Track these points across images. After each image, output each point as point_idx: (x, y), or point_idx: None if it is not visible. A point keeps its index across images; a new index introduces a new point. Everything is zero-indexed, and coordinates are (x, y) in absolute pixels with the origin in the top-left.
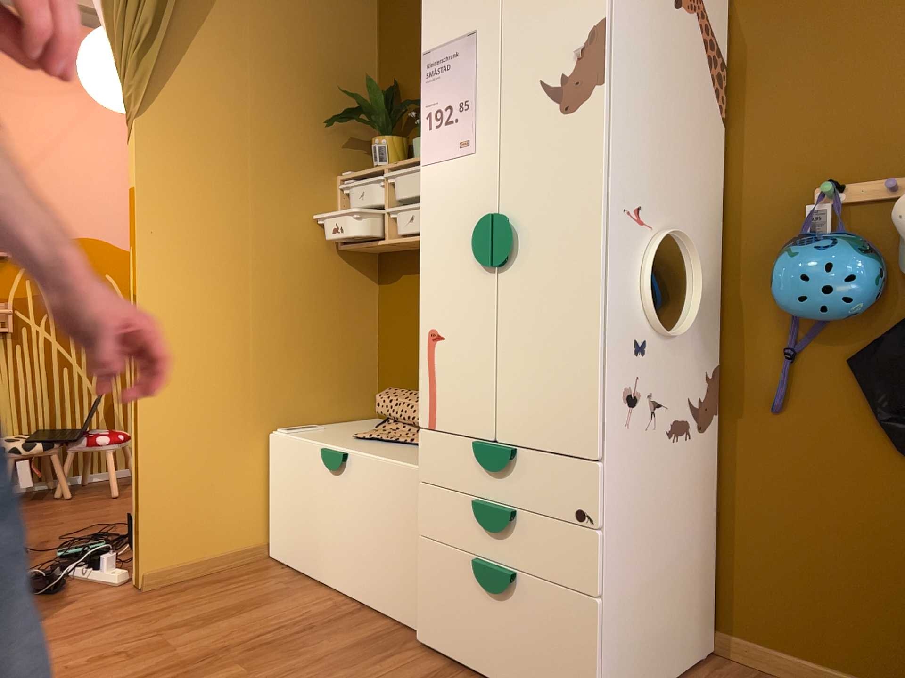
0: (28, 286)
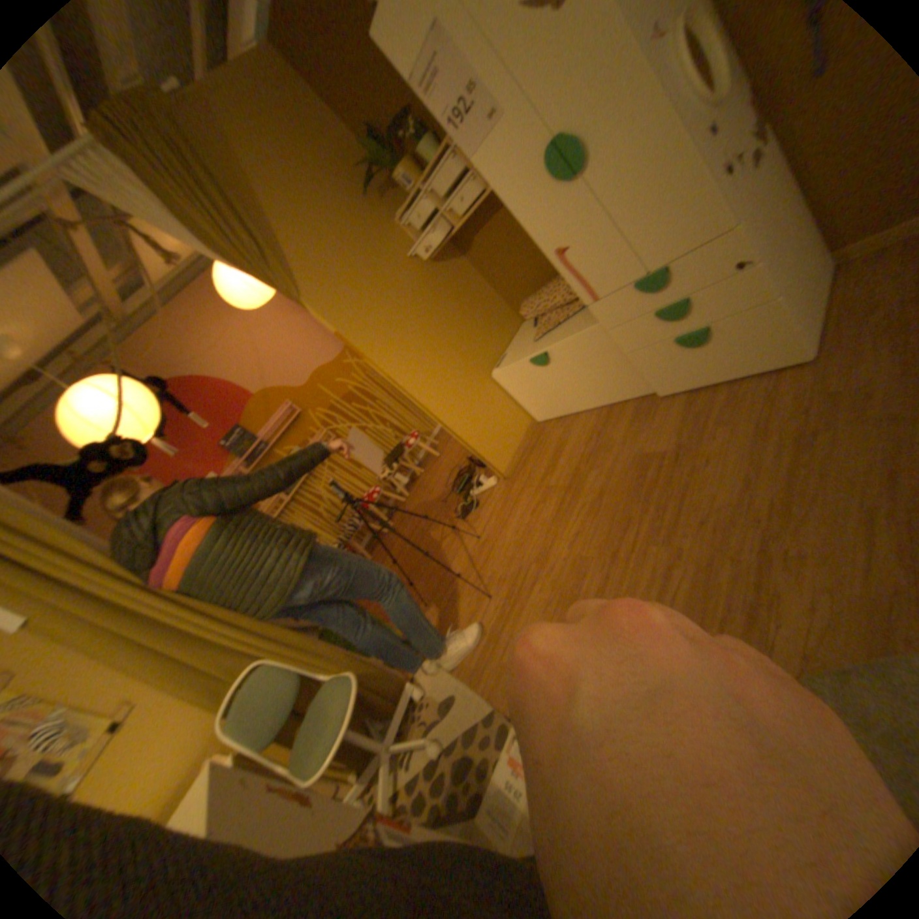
0: (317, 415)
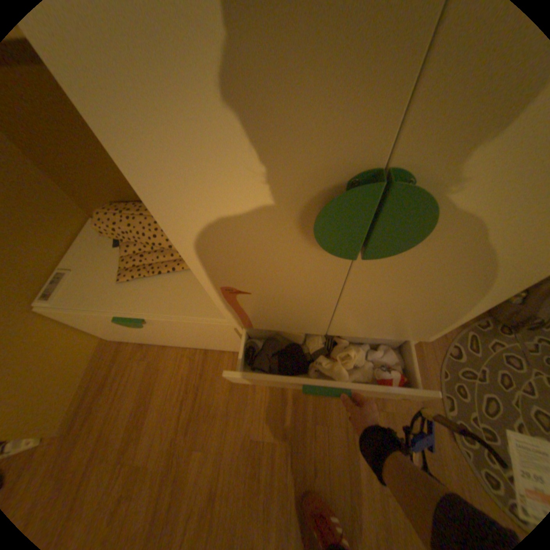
0: None
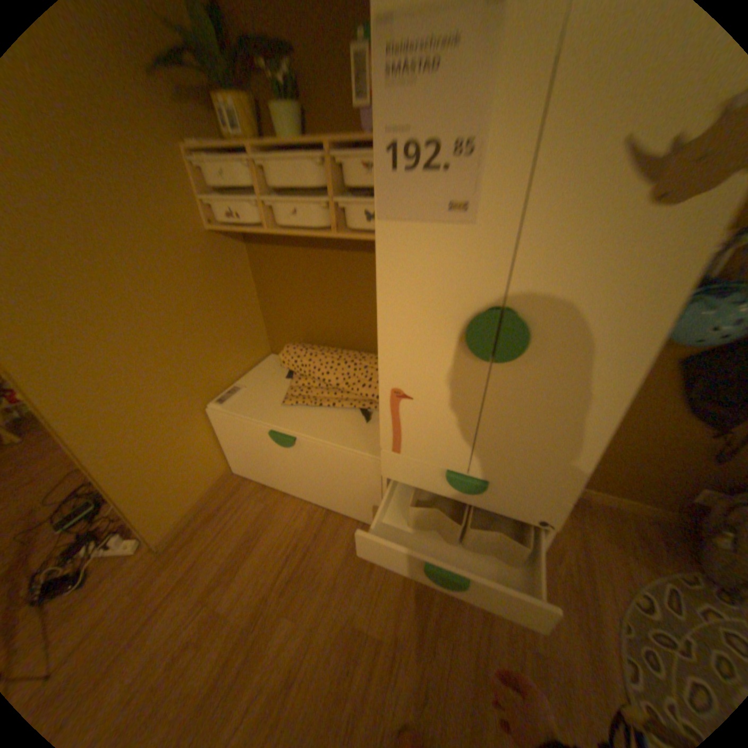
0: None
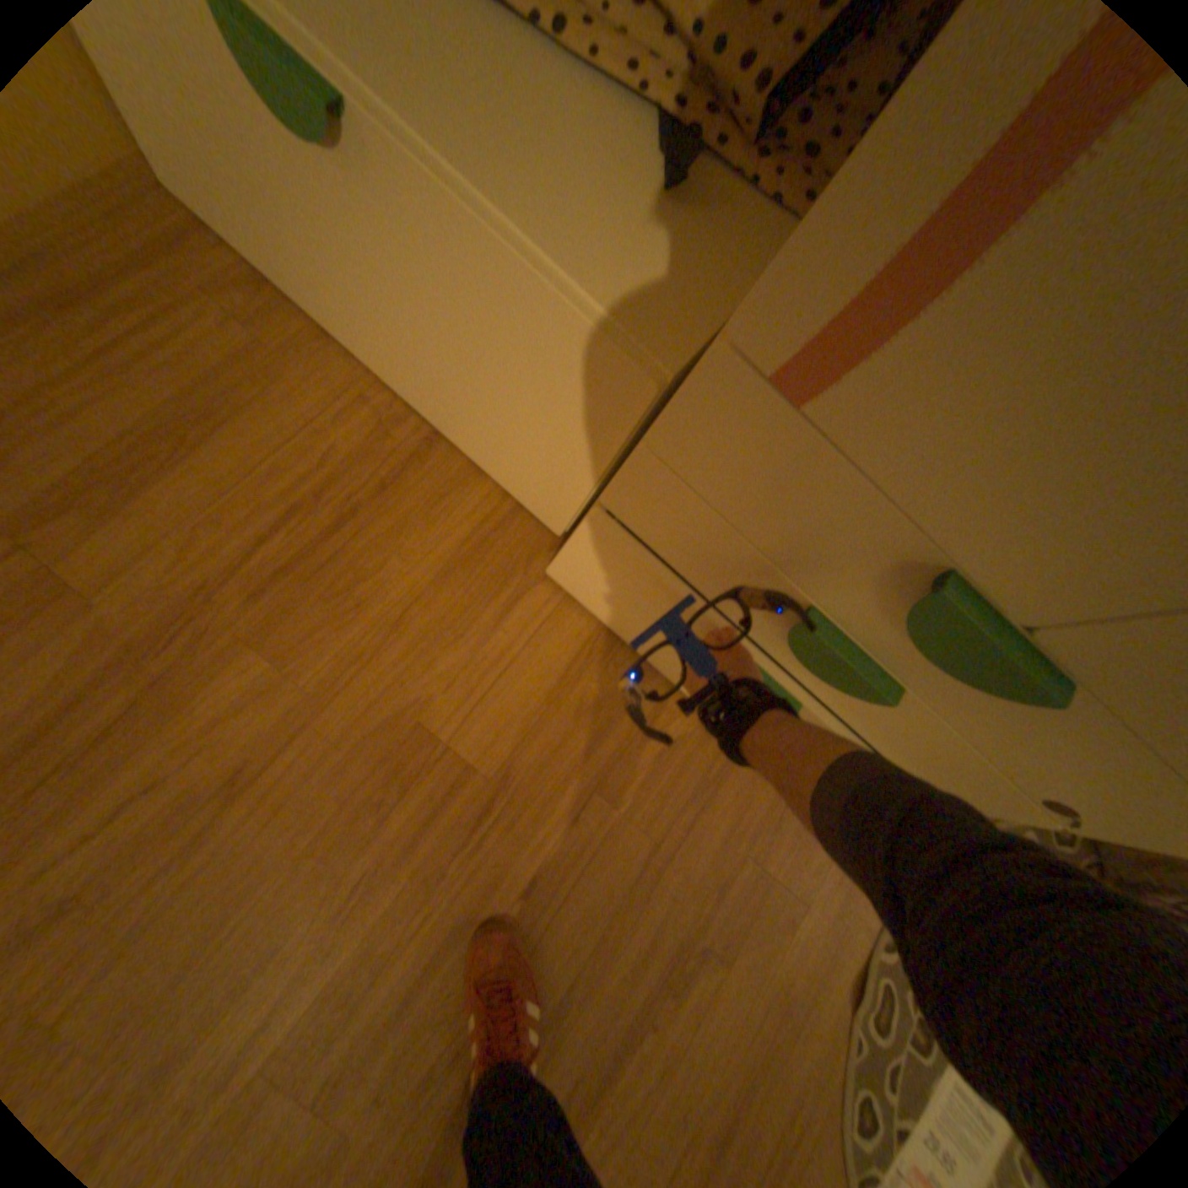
0: None
